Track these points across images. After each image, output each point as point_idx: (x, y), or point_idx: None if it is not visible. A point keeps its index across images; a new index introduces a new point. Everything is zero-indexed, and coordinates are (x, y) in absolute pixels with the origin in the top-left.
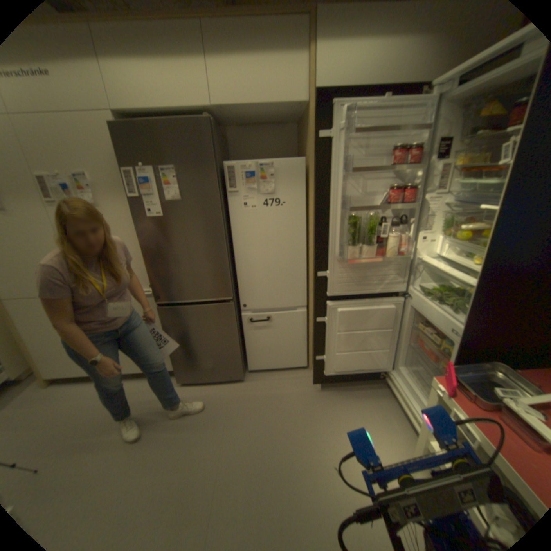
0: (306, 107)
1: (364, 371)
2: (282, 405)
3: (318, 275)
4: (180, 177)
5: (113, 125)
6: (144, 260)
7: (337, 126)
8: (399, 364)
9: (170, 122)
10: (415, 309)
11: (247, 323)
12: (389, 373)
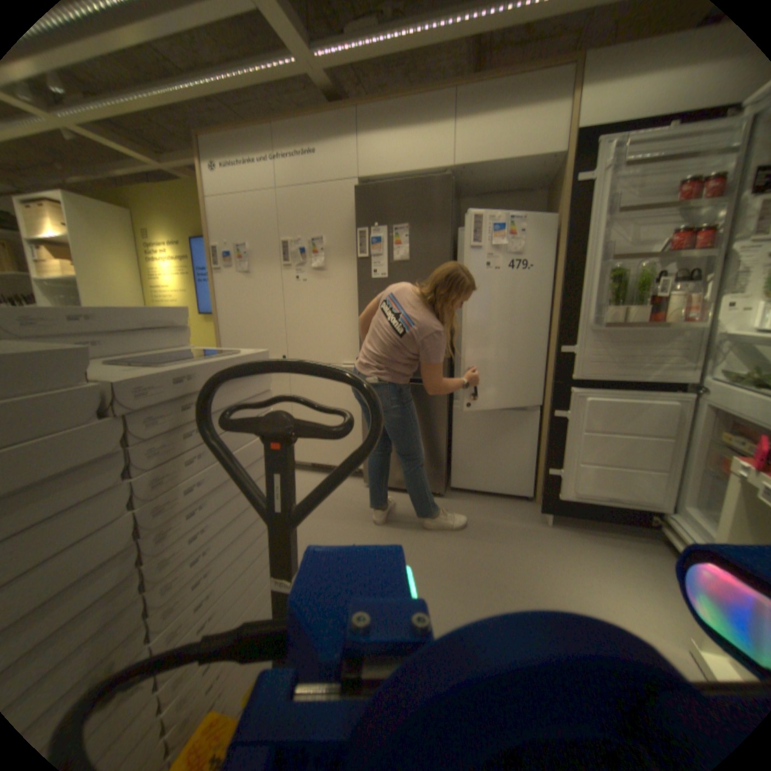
0: (563, 159)
1: (625, 504)
2: (493, 528)
3: (563, 350)
4: (412, 236)
5: (358, 189)
6: (357, 328)
7: (602, 164)
8: (687, 502)
9: (412, 181)
10: (715, 406)
11: (458, 418)
12: (669, 517)
